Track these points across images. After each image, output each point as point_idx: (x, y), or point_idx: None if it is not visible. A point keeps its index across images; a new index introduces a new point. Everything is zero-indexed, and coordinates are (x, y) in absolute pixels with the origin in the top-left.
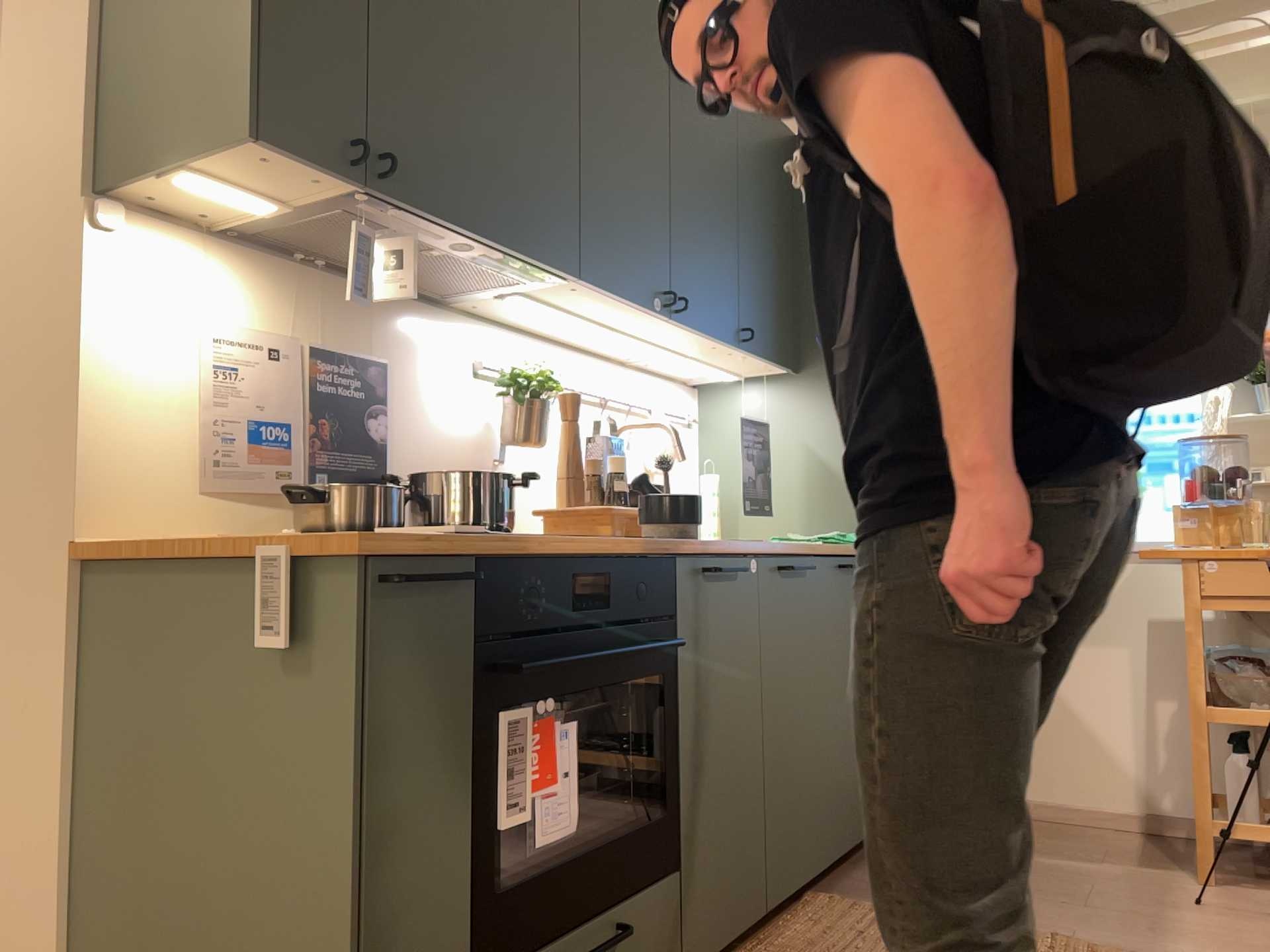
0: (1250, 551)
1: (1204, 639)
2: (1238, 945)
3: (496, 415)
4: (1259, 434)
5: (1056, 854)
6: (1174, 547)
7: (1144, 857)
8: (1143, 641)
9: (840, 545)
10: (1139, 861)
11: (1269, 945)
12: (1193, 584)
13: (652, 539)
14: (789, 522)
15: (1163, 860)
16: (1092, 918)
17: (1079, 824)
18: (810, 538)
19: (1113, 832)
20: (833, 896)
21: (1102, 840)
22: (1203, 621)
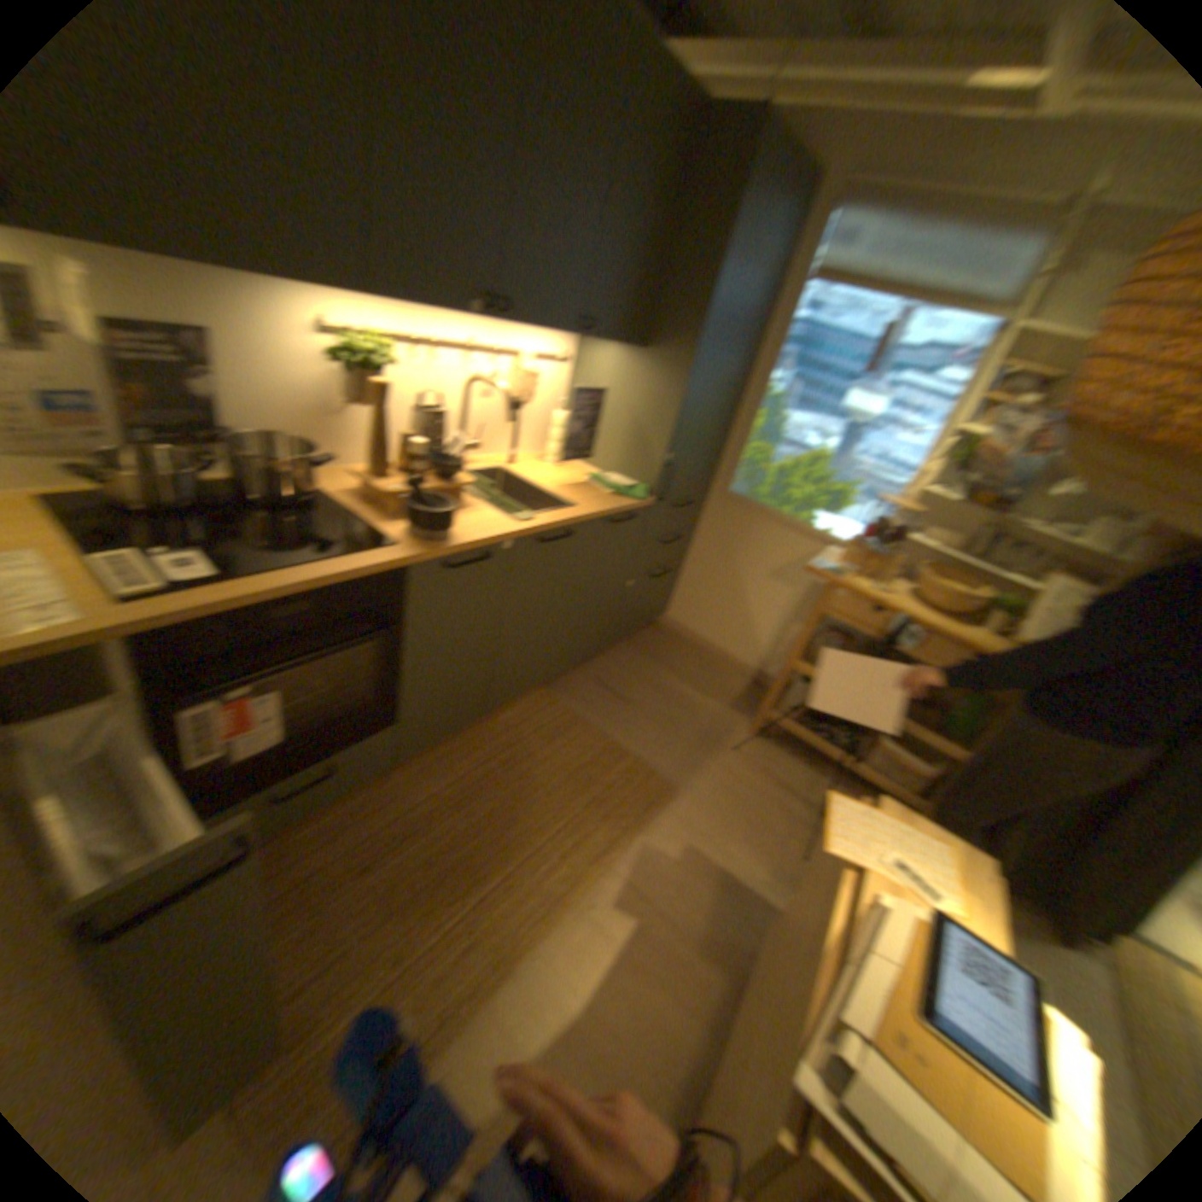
0: (866, 598)
1: (812, 630)
2: (726, 791)
3: (335, 372)
4: (943, 501)
5: (689, 686)
6: (828, 570)
7: (734, 702)
8: (800, 592)
9: (619, 499)
10: (729, 704)
11: (741, 795)
12: (823, 599)
13: (385, 550)
14: (604, 460)
15: (742, 708)
16: (668, 747)
17: (720, 664)
18: (605, 484)
19: (733, 675)
20: (545, 691)
21: (723, 680)
22: (817, 621)
